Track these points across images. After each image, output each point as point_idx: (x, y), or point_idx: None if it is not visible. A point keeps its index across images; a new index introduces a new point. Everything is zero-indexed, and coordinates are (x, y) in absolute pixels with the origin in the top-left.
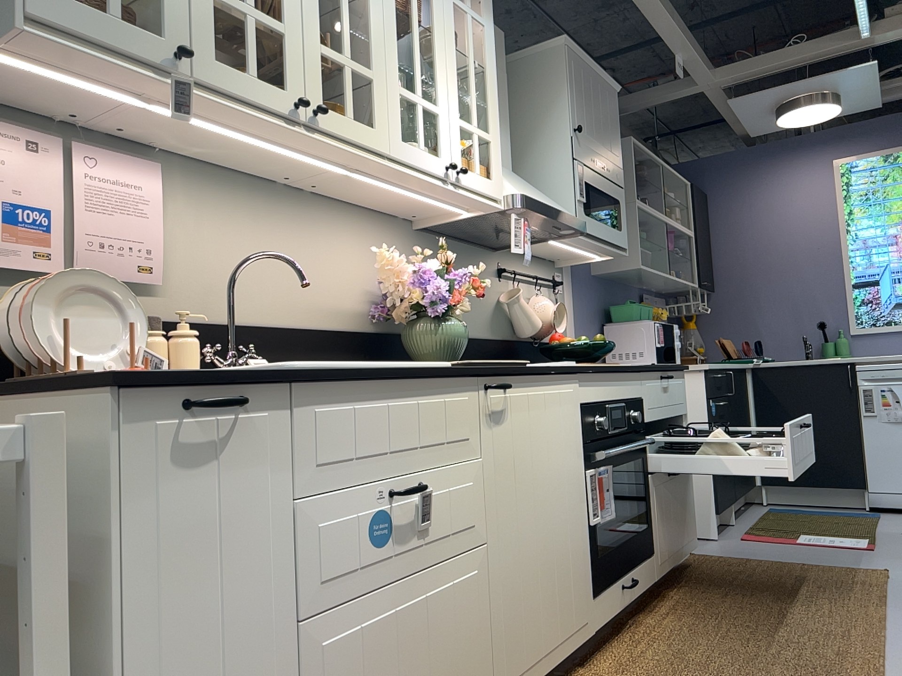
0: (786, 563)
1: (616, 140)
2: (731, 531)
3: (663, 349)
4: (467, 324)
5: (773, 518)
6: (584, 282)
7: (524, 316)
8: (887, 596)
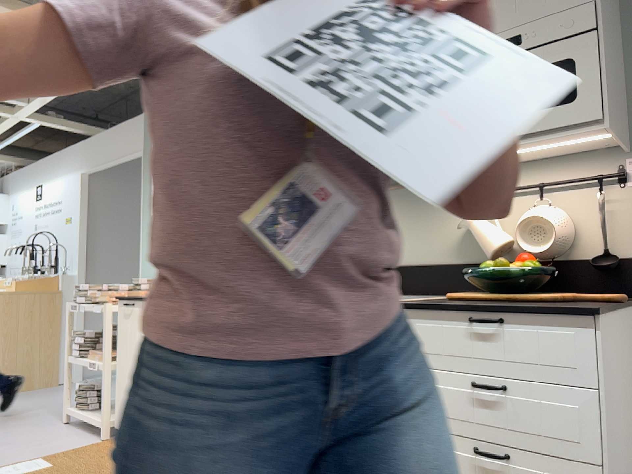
0: None
1: None
2: None
3: None
4: (417, 254)
5: None
6: None
7: (478, 238)
8: None
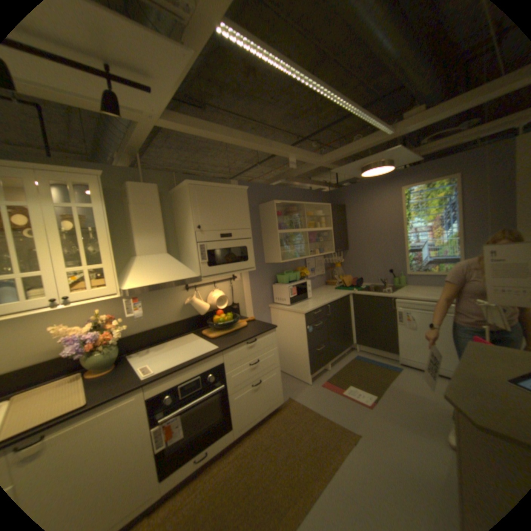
0: (320, 418)
1: (243, 216)
2: (323, 378)
3: (294, 297)
4: (159, 321)
5: (351, 367)
6: (257, 269)
7: (197, 307)
8: (338, 470)
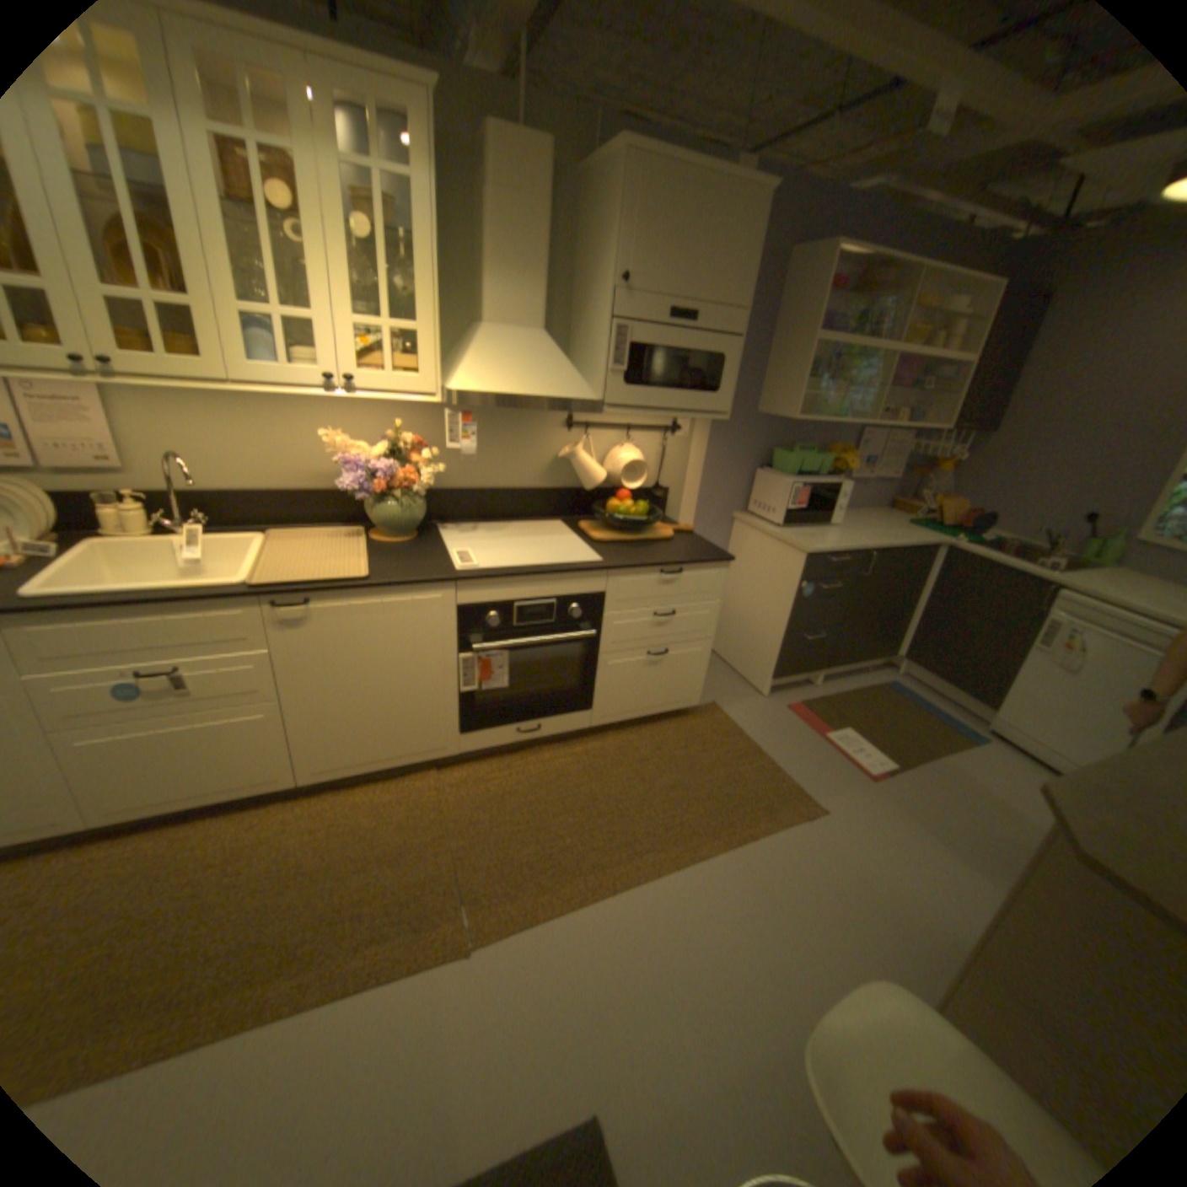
0: (759, 755)
1: (740, 270)
2: (796, 694)
3: (798, 511)
4: (504, 477)
5: (869, 696)
6: (734, 422)
7: (581, 471)
8: (759, 840)
